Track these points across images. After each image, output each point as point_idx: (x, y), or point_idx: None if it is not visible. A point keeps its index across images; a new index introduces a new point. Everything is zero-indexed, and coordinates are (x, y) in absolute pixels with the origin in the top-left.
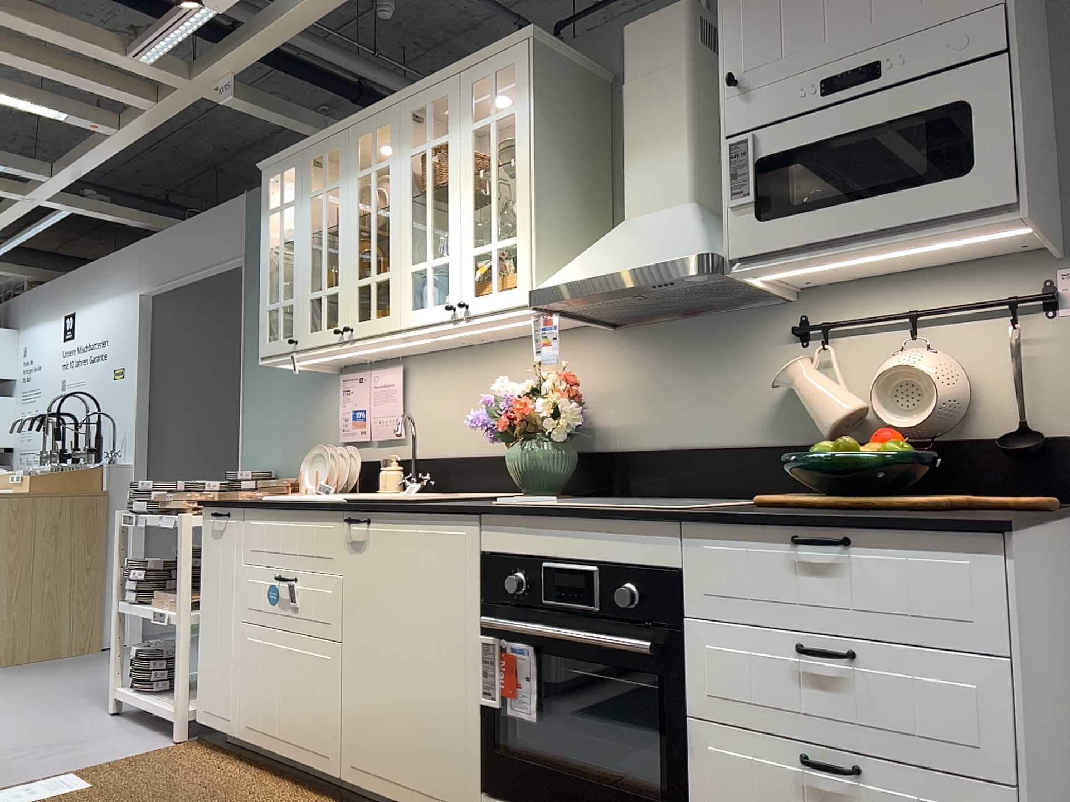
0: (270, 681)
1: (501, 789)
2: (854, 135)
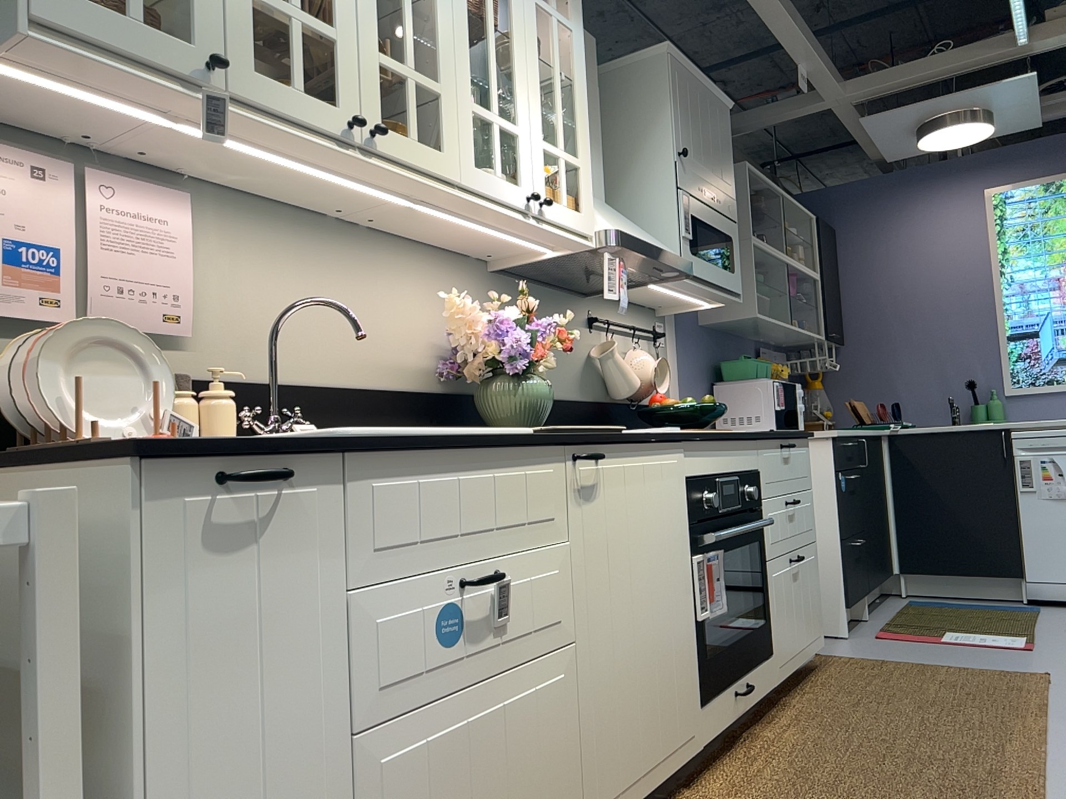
0: None
1: (711, 689)
2: (711, 228)
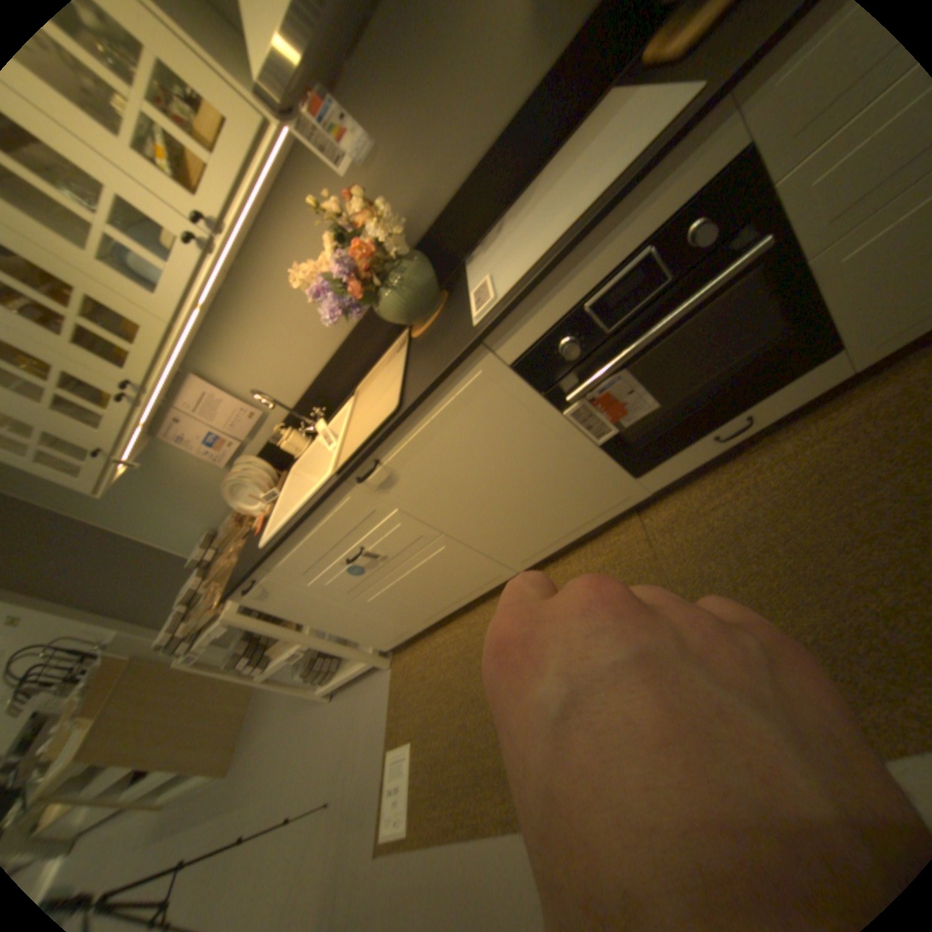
0: (414, 595)
1: (652, 463)
2: None
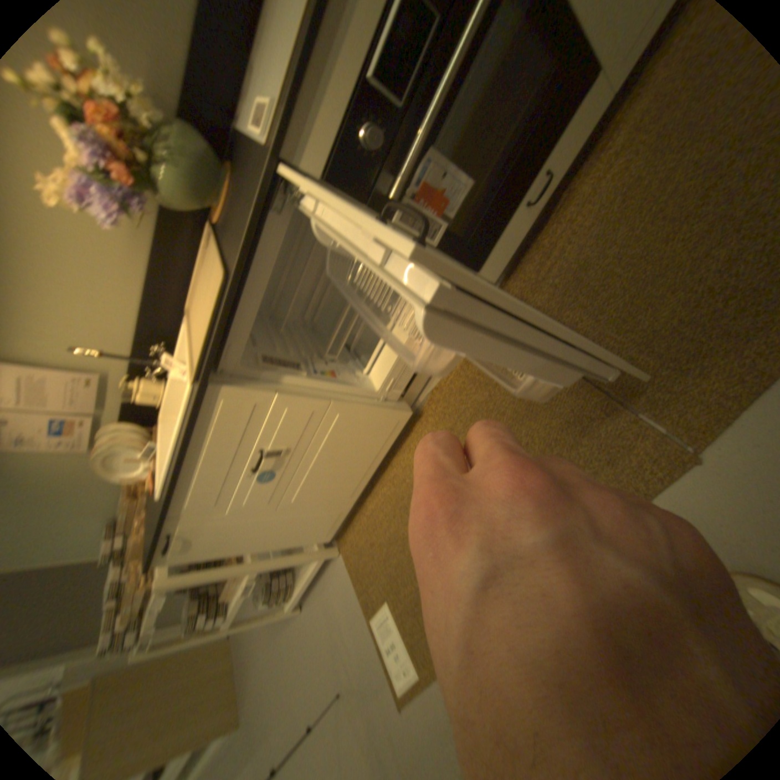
0: (332, 476)
1: (485, 251)
2: None
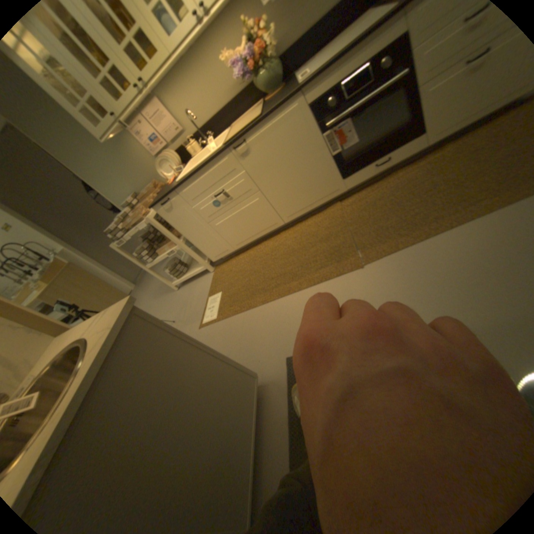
0: (237, 226)
1: (350, 171)
2: None
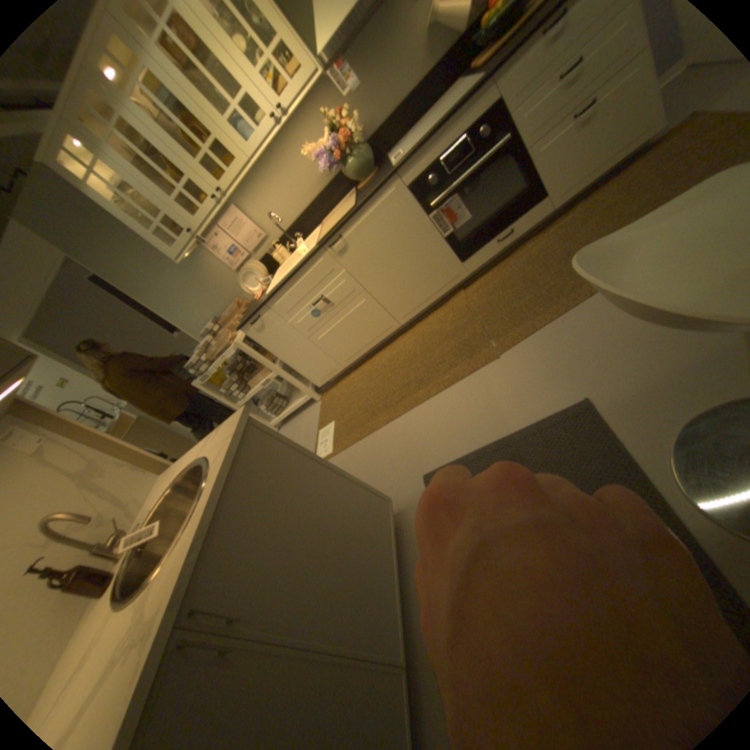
0: (344, 337)
1: (470, 252)
2: None
